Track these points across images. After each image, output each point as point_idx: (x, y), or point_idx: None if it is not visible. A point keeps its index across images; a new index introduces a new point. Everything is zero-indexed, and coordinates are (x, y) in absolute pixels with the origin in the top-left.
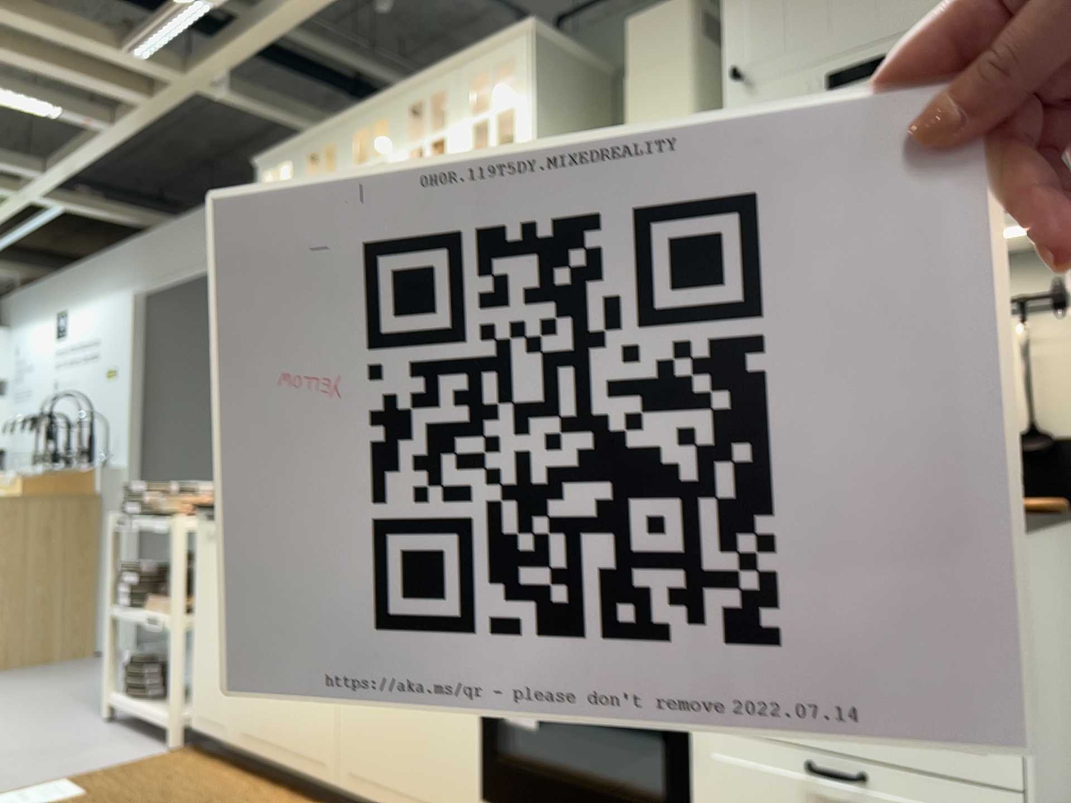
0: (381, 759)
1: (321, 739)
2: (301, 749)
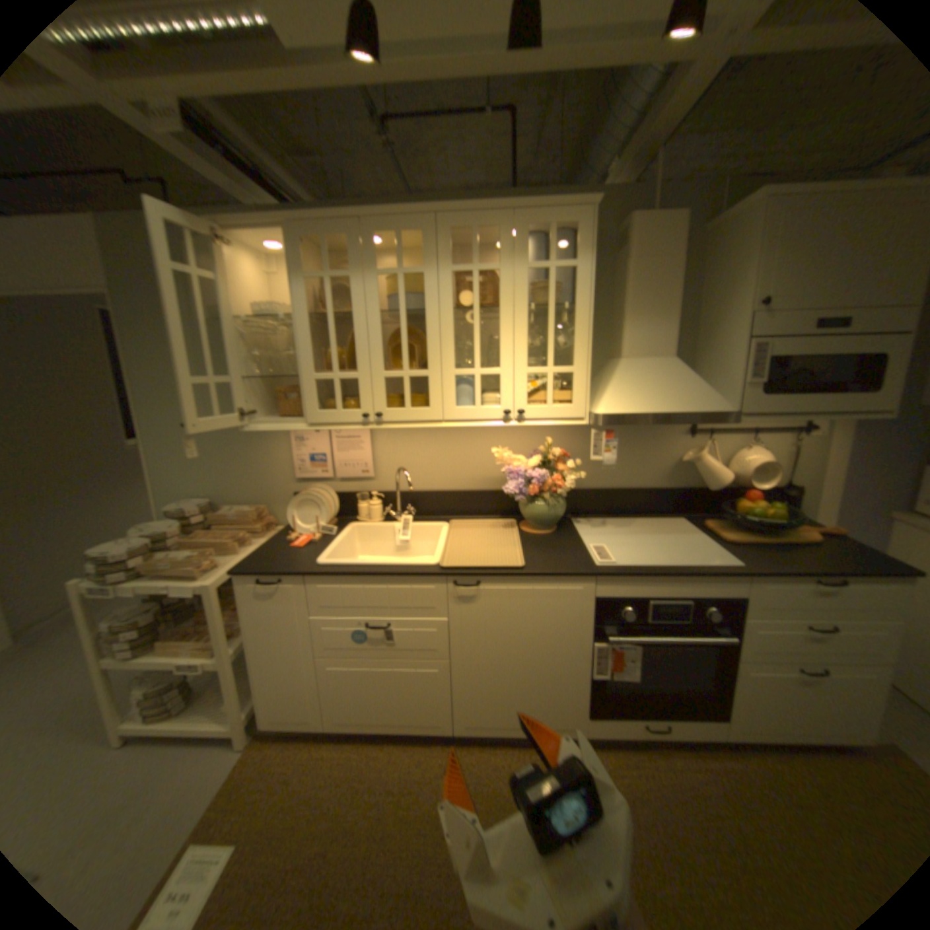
0: (499, 714)
1: (435, 713)
2: (412, 721)
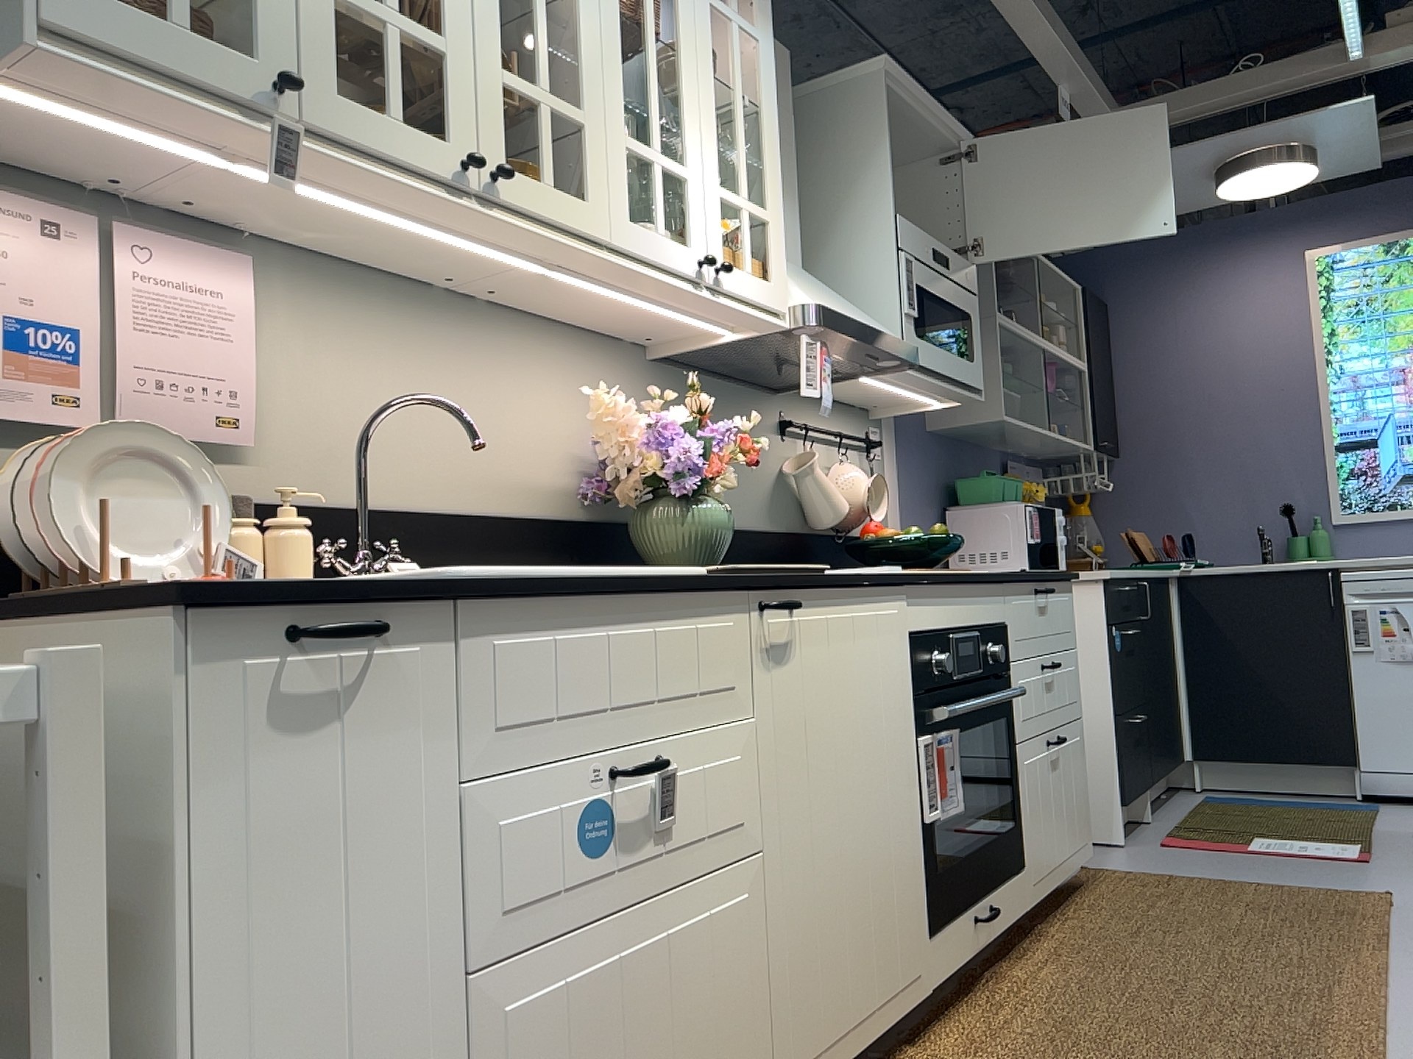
0: (838, 990)
1: (747, 1054)
2: None
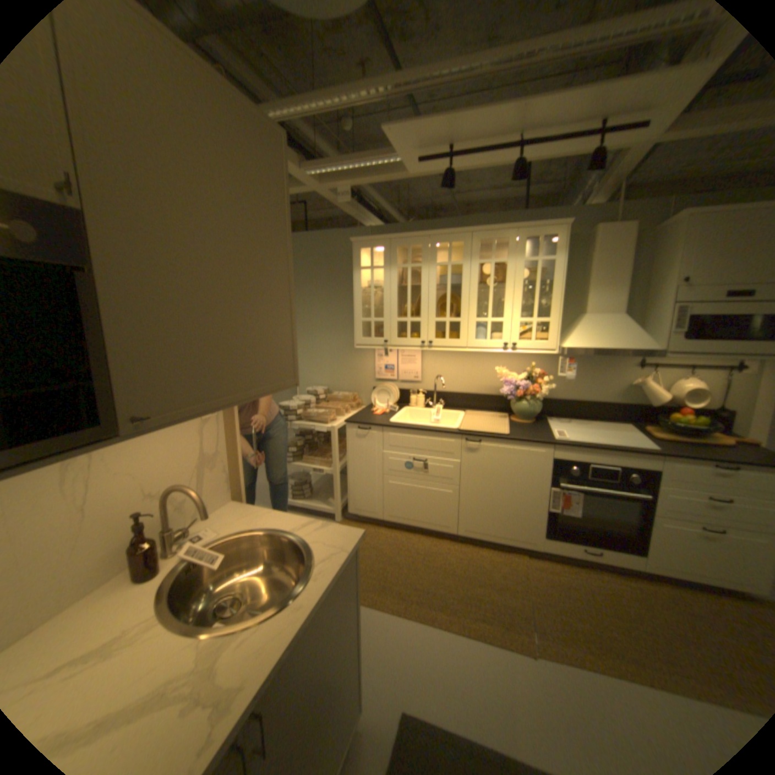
0: (487, 526)
1: (449, 519)
2: (435, 522)
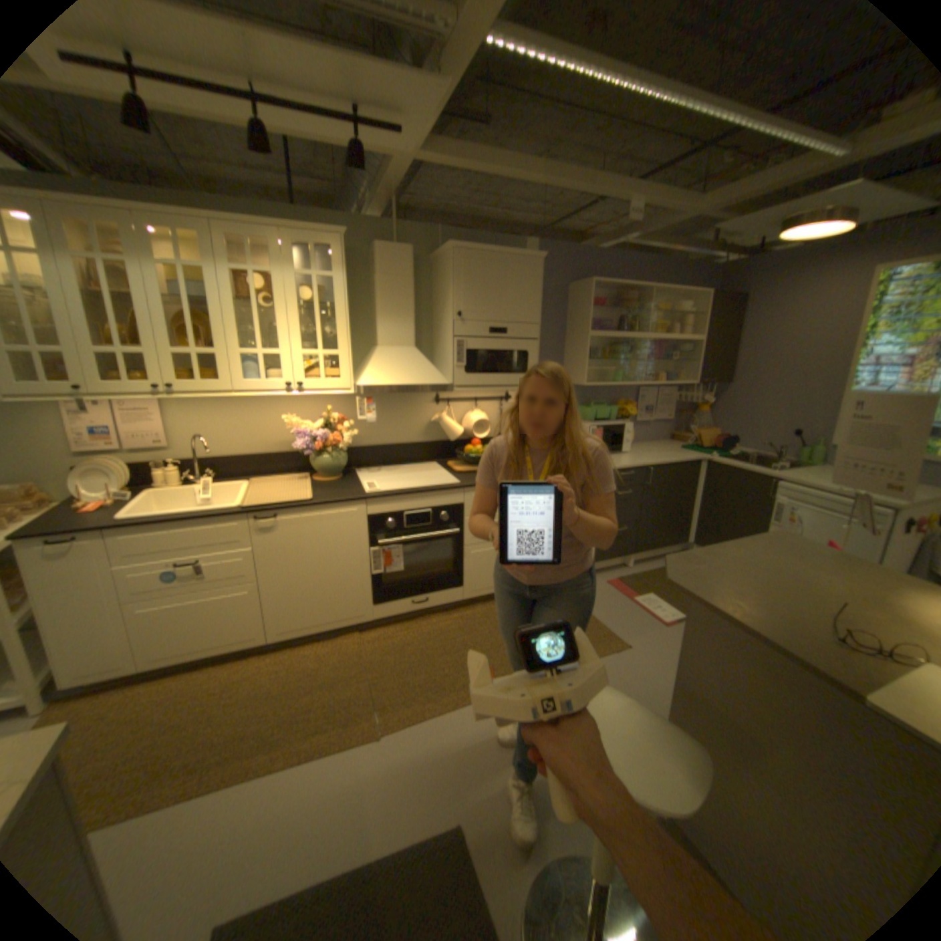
0: (304, 617)
1: (249, 628)
2: (229, 641)
